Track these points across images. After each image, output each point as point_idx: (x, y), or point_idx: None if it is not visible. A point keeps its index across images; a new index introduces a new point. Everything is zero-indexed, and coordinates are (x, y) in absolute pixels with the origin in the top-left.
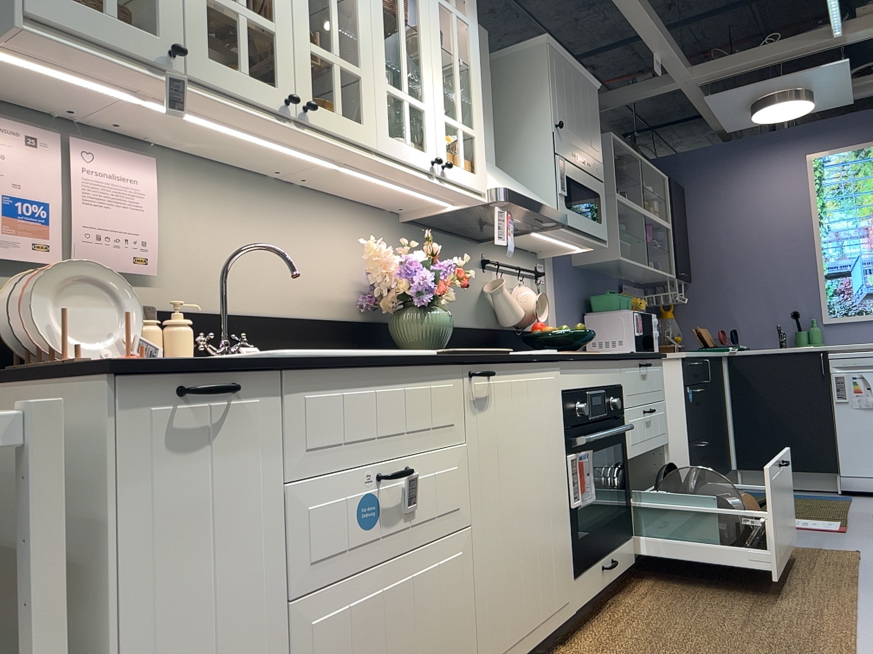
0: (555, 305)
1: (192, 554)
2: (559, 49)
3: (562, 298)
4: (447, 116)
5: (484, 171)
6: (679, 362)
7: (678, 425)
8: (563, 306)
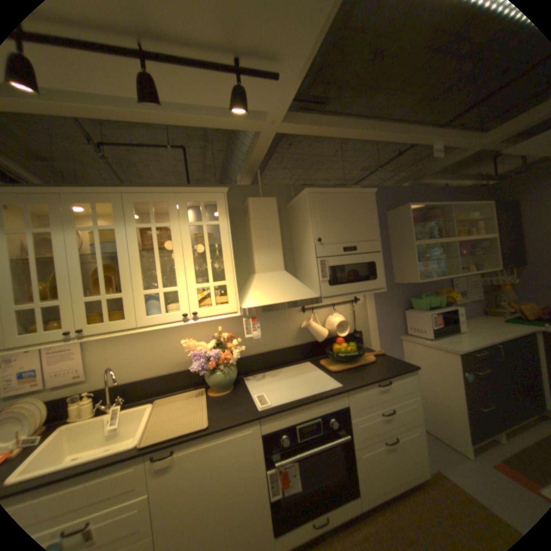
0: (373, 312)
1: None
2: (320, 190)
3: (381, 306)
4: (198, 284)
5: (234, 300)
6: (458, 356)
7: (459, 396)
8: (381, 311)
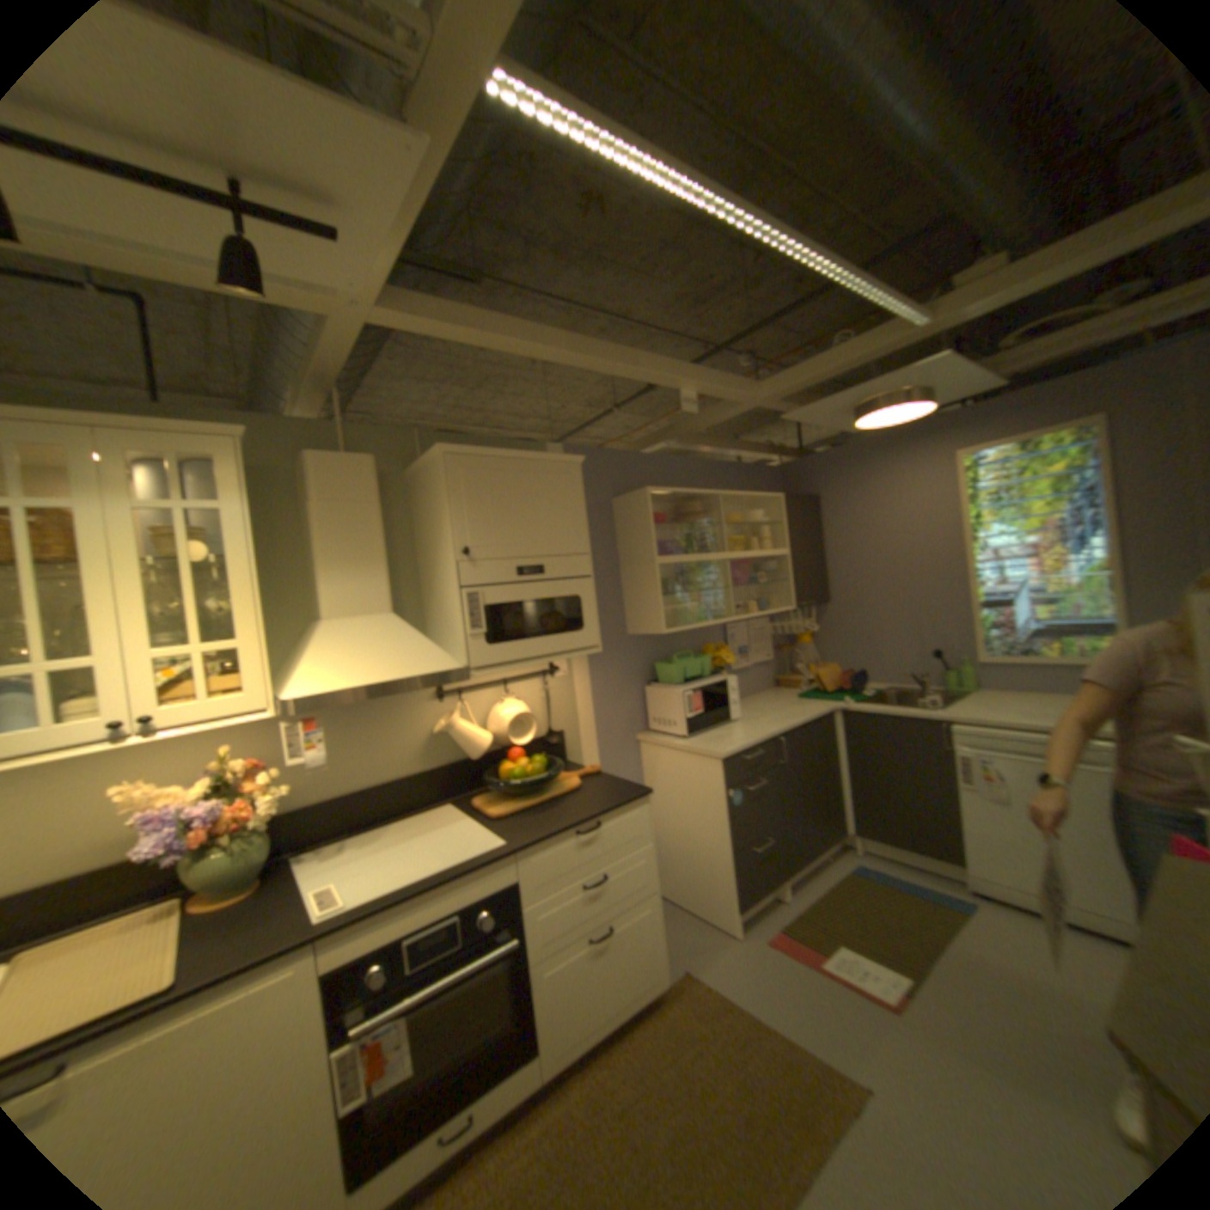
0: (584, 692)
1: None
2: (468, 450)
3: (600, 679)
4: (155, 648)
5: (257, 683)
6: (718, 761)
7: (720, 832)
8: (601, 688)
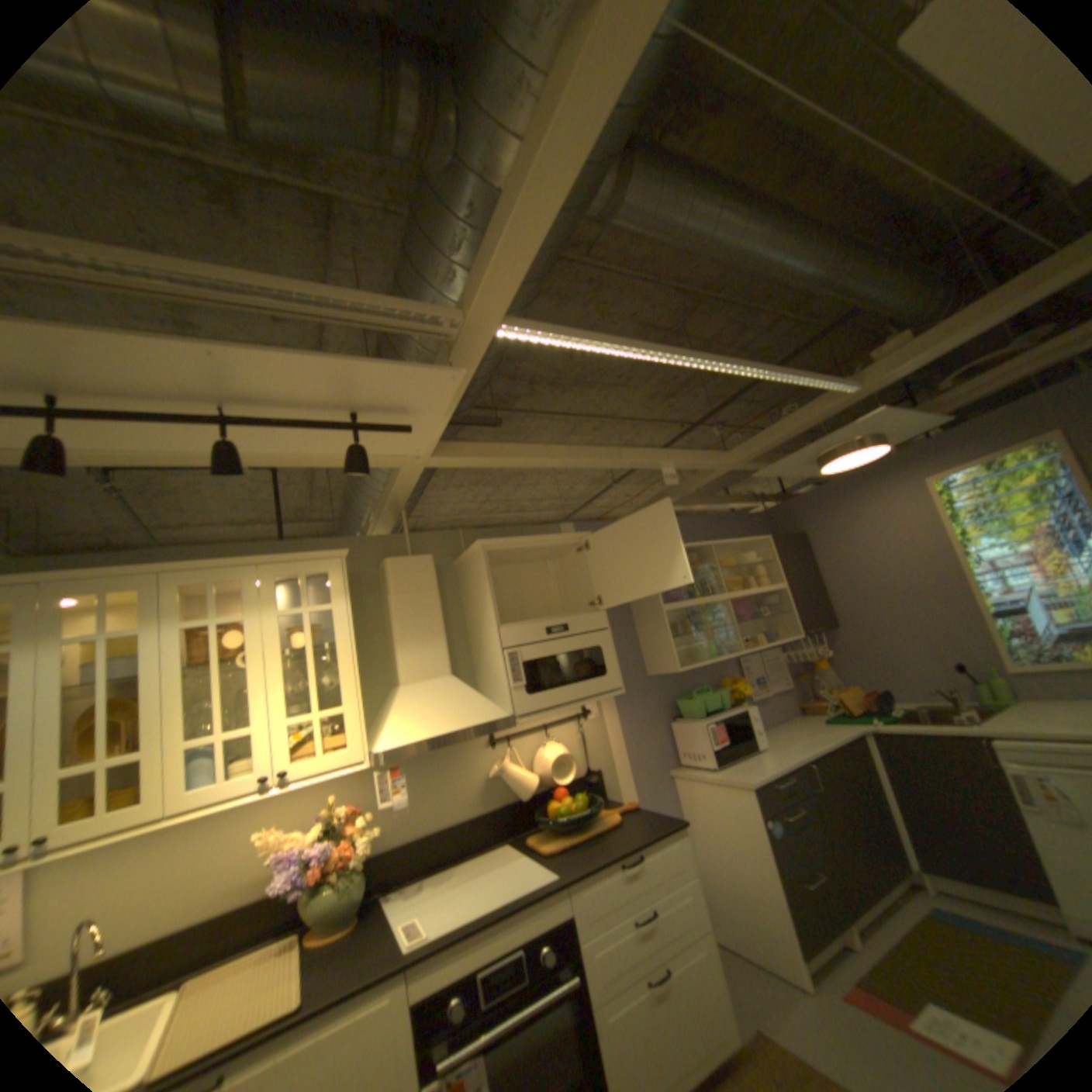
0: (617, 733)
1: None
2: (501, 542)
3: (629, 719)
4: (291, 717)
5: (358, 740)
6: (752, 793)
7: (767, 869)
8: (631, 728)
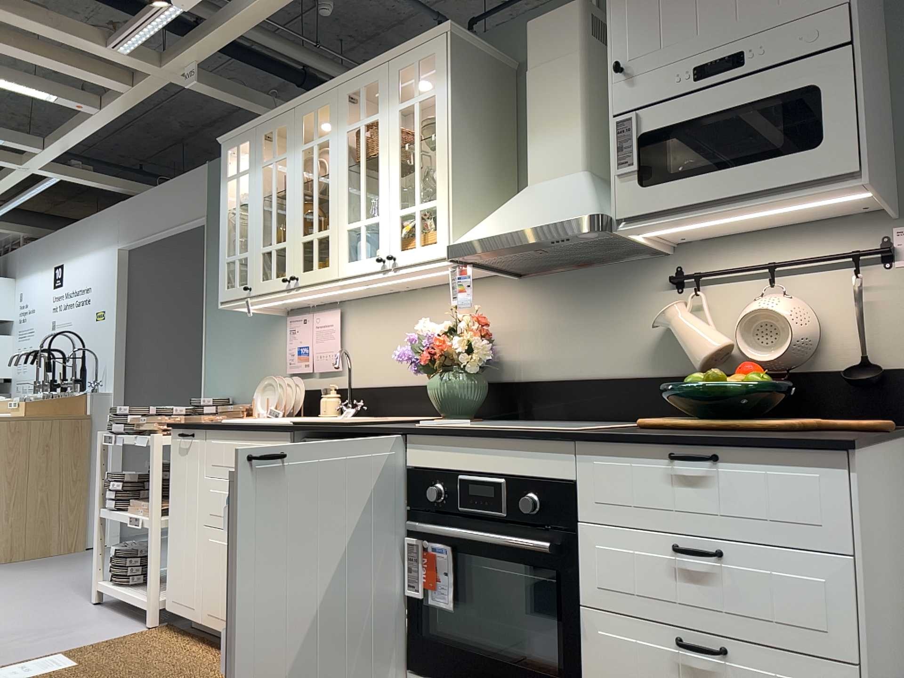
0: None
1: (183, 490)
2: None
3: None
4: (400, 208)
5: (443, 234)
6: None
7: None
8: None
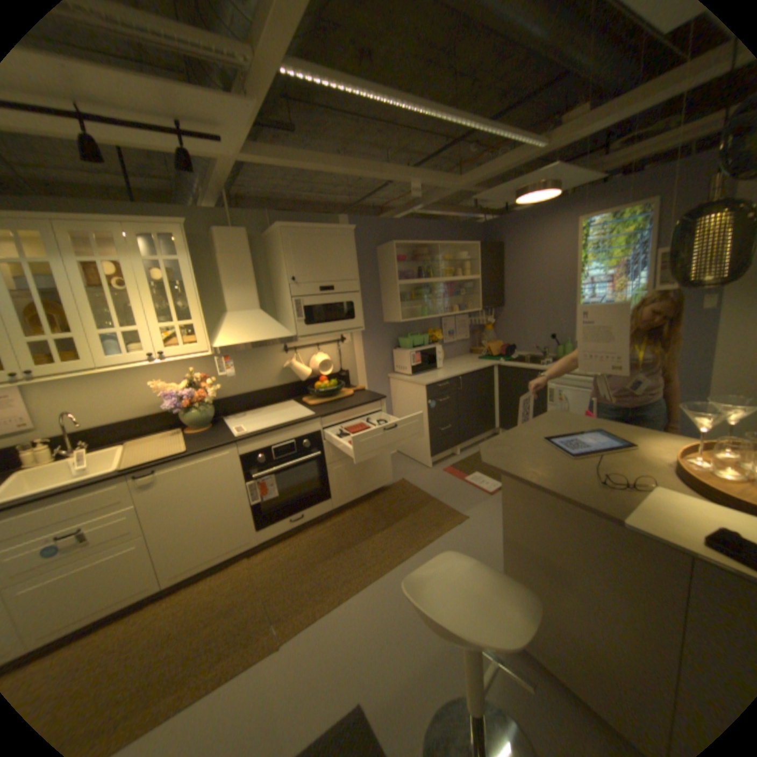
0: (361, 352)
1: None
2: (293, 225)
3: (369, 345)
4: (161, 324)
5: (204, 340)
6: (424, 387)
7: (424, 420)
8: (369, 350)
